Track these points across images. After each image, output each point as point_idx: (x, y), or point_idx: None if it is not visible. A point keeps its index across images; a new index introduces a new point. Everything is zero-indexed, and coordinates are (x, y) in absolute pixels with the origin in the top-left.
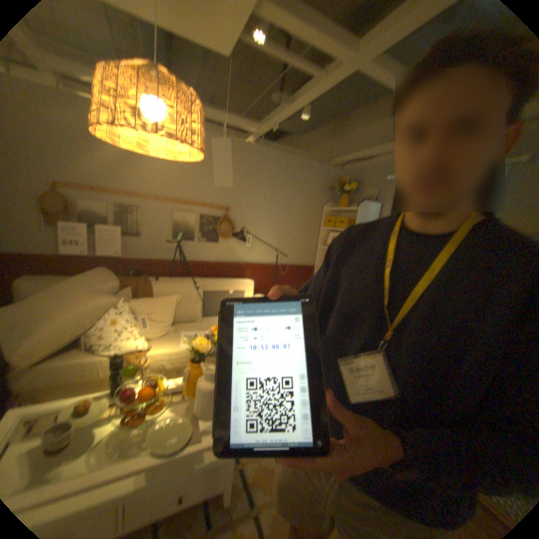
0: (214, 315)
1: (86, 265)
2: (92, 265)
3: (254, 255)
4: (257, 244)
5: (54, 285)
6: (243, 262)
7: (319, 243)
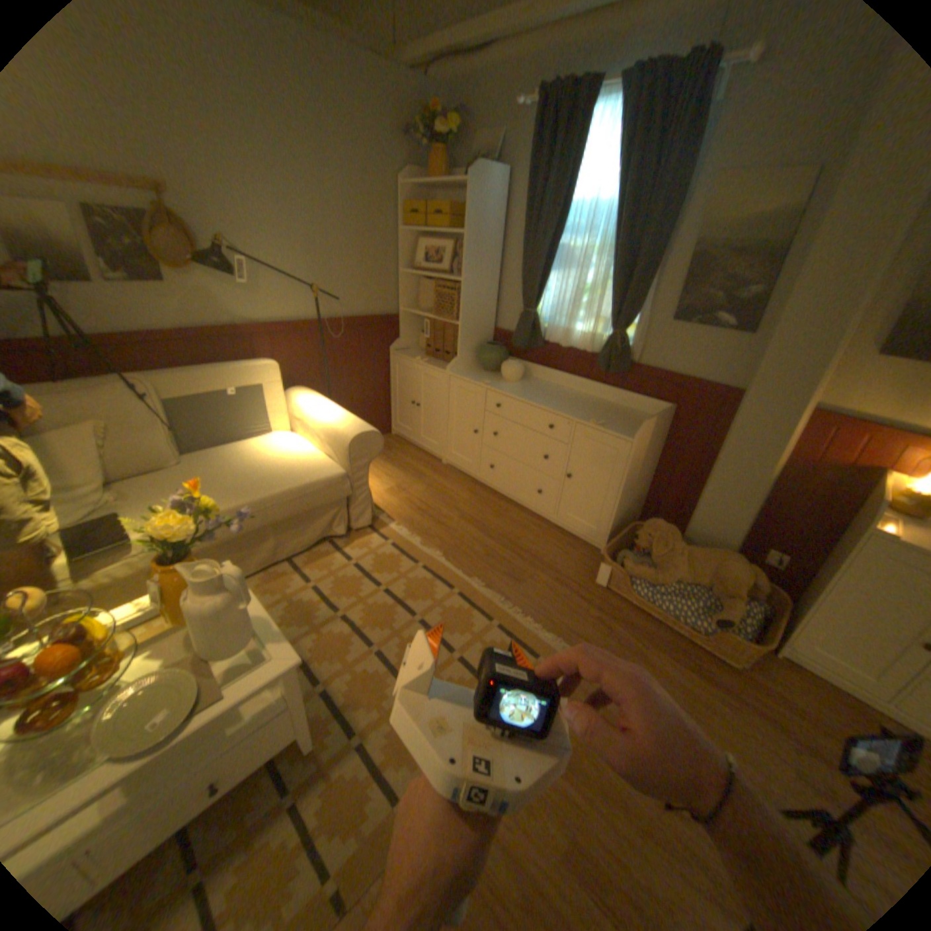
0: (205, 444)
1: None
2: None
3: (266, 301)
4: (266, 275)
5: None
6: (245, 319)
7: (402, 262)
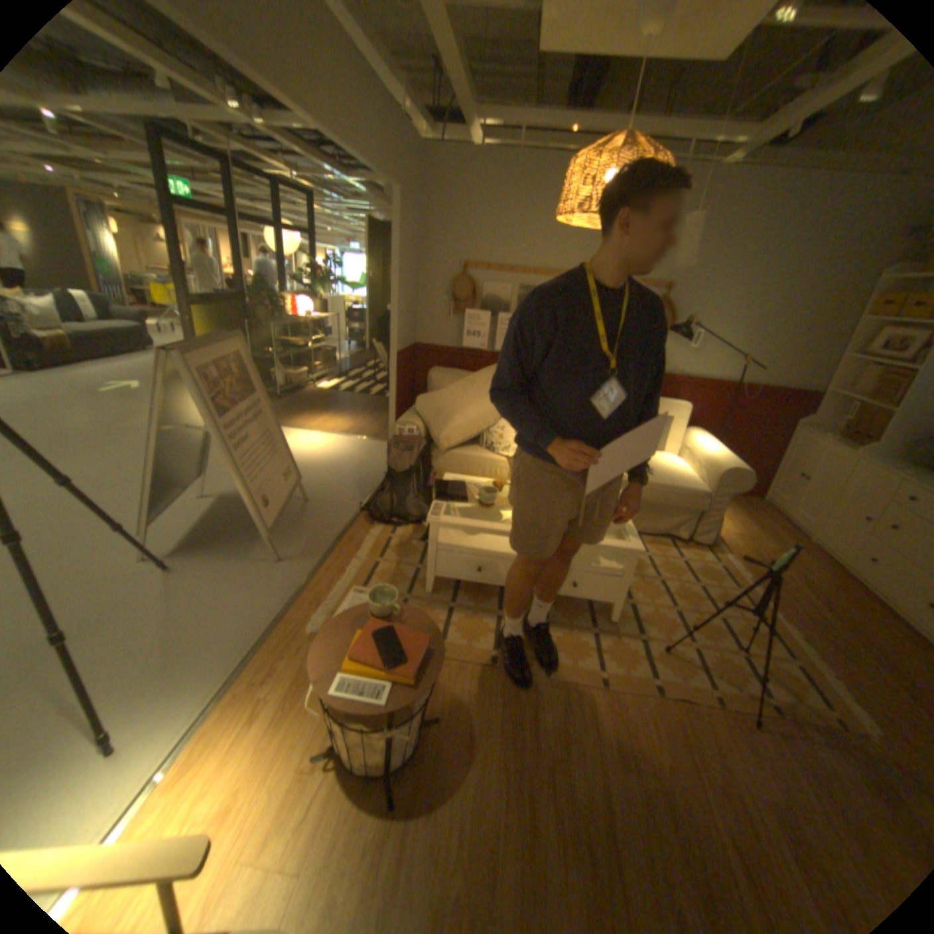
0: None
1: (481, 361)
2: (487, 361)
3: (702, 363)
4: (711, 345)
5: (459, 379)
6: (680, 373)
7: (850, 347)
